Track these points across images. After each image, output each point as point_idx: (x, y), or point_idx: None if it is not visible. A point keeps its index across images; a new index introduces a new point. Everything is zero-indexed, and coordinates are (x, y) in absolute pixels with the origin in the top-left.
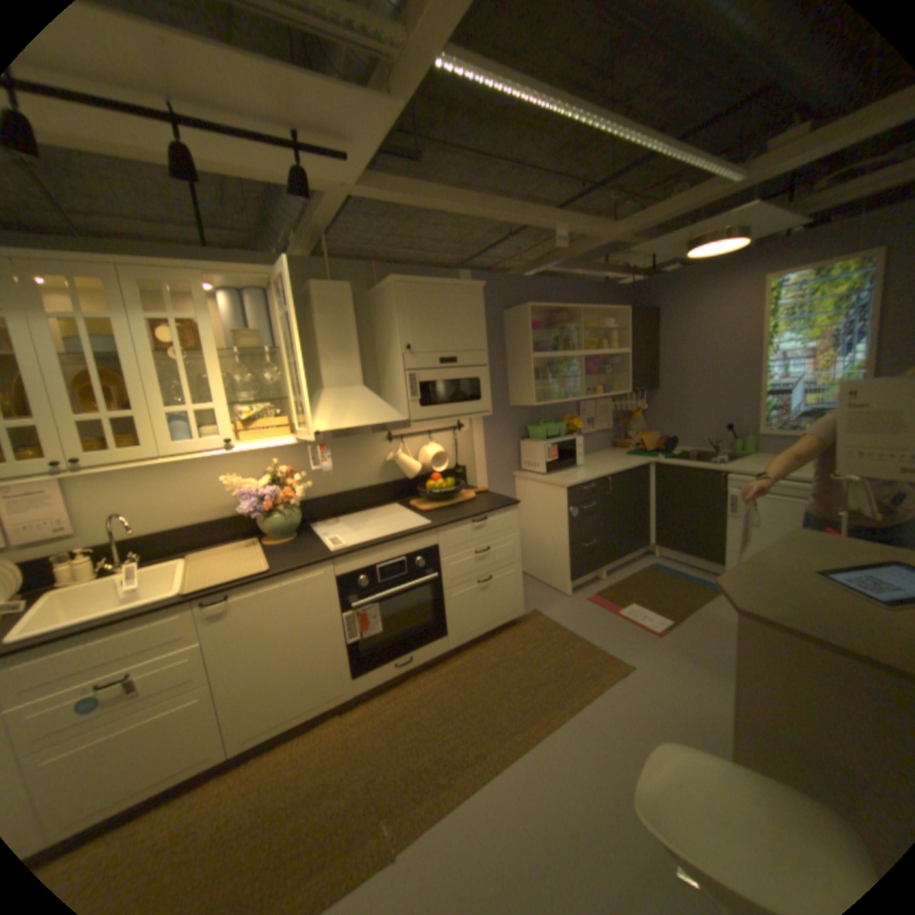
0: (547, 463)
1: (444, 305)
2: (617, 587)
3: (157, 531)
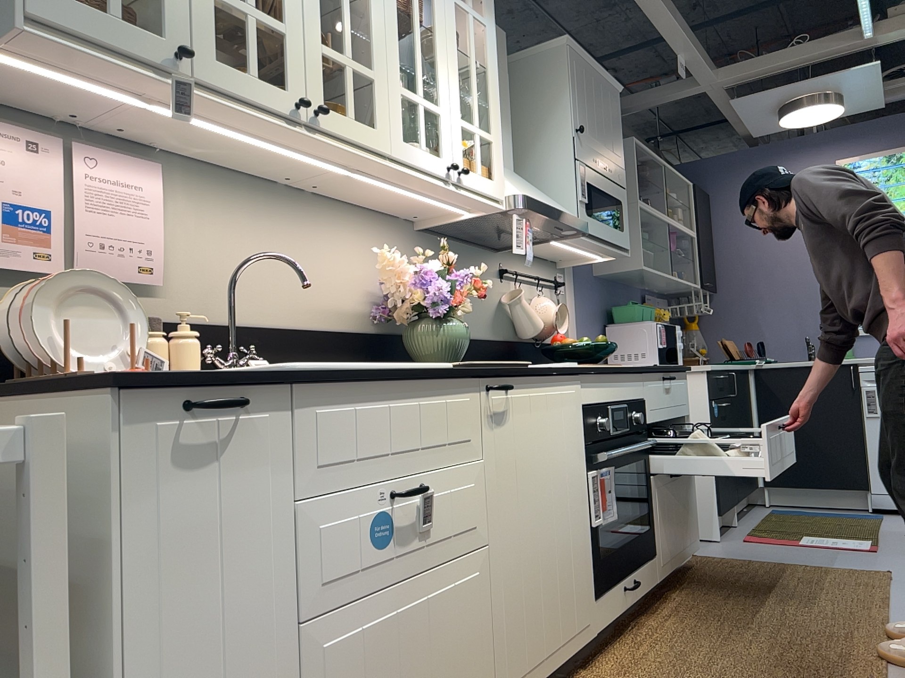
0: (659, 350)
1: (599, 97)
2: (761, 527)
3: (261, 324)
